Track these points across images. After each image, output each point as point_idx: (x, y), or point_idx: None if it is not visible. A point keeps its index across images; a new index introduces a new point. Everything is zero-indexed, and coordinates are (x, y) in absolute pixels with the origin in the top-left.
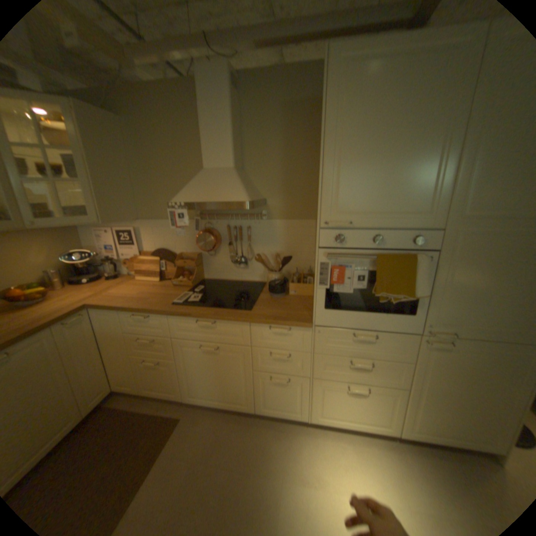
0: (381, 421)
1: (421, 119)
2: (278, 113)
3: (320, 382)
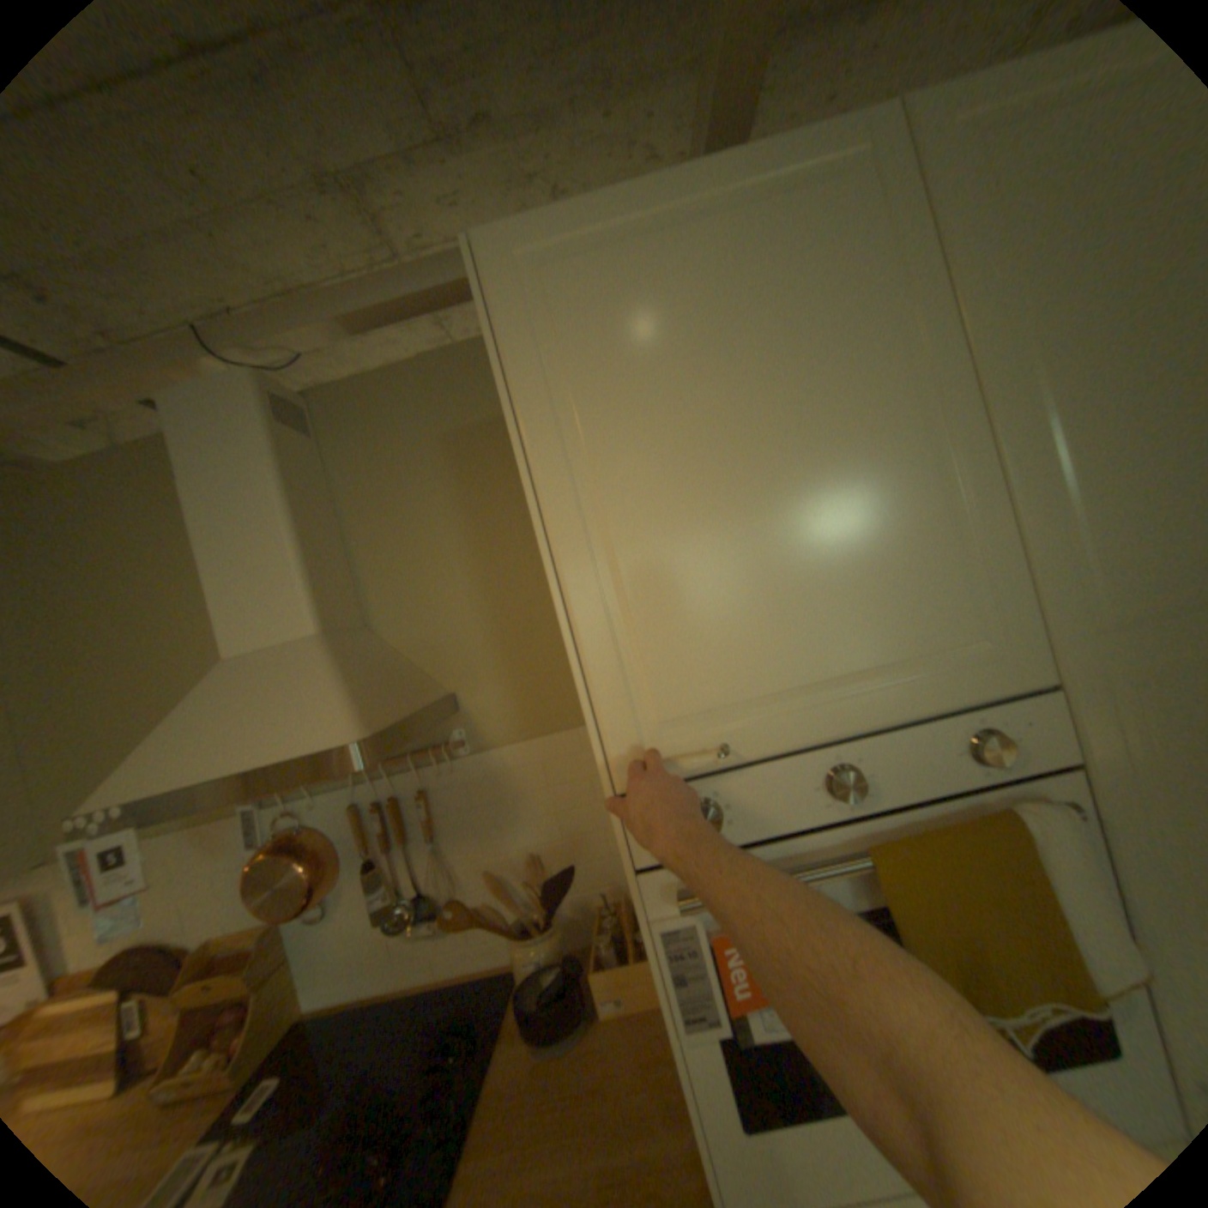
0: None
1: (826, 365)
2: (435, 461)
3: None
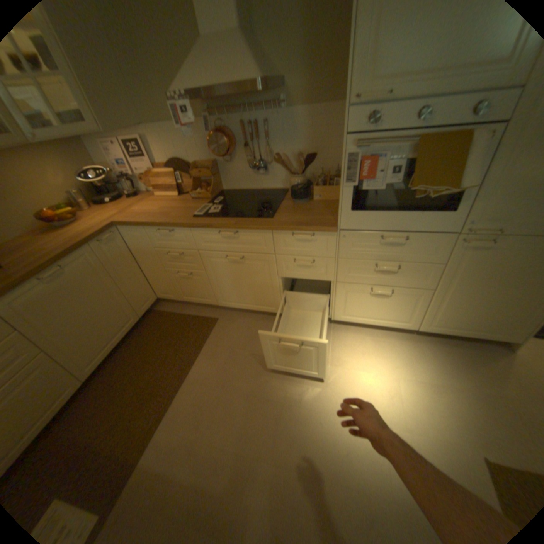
0: (401, 316)
1: None
2: None
3: (343, 285)
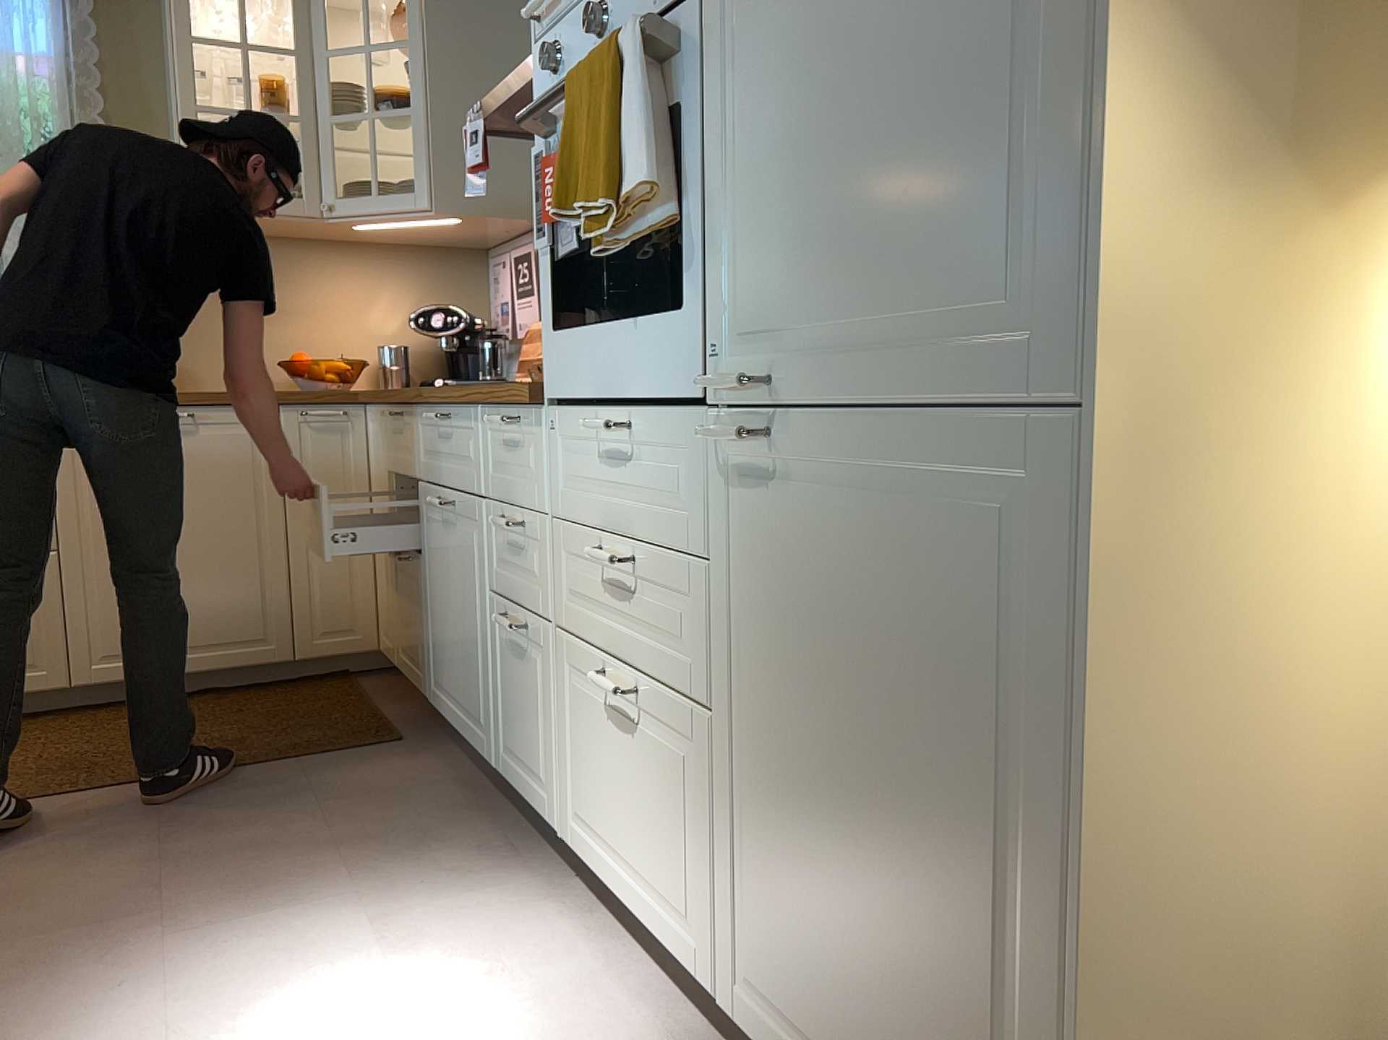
0: (676, 882)
1: None
2: None
3: (567, 648)
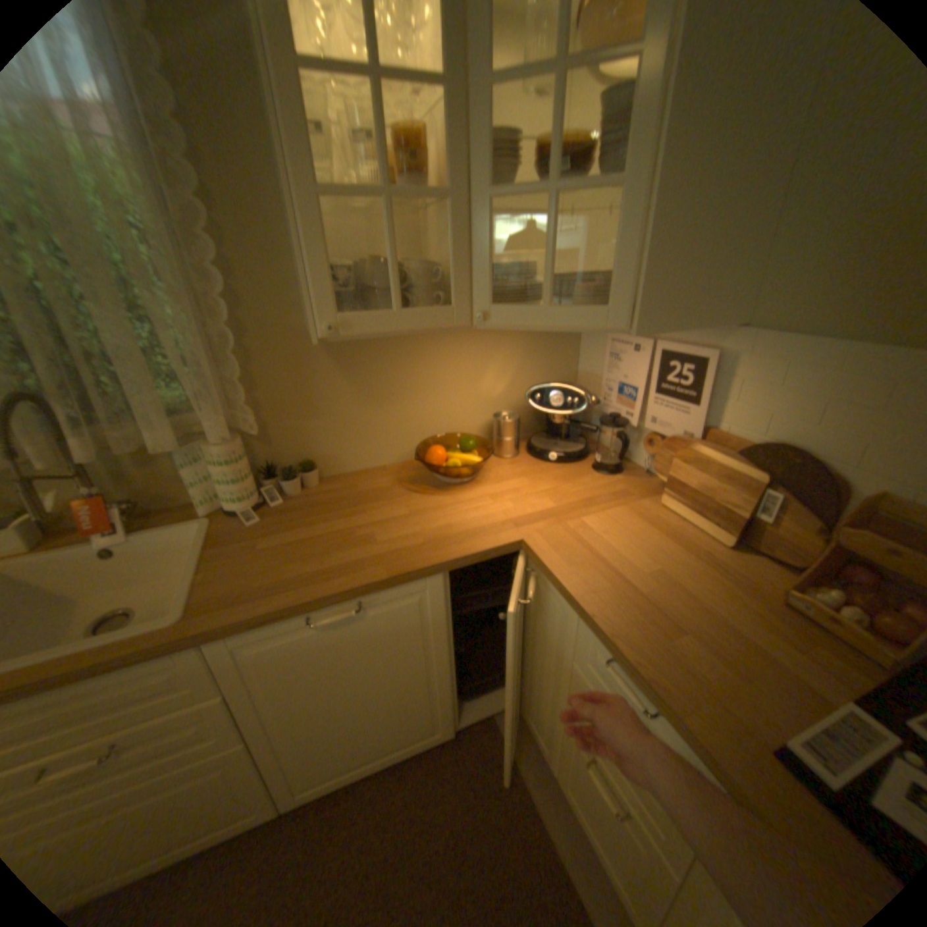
0: None
1: None
2: None
3: None
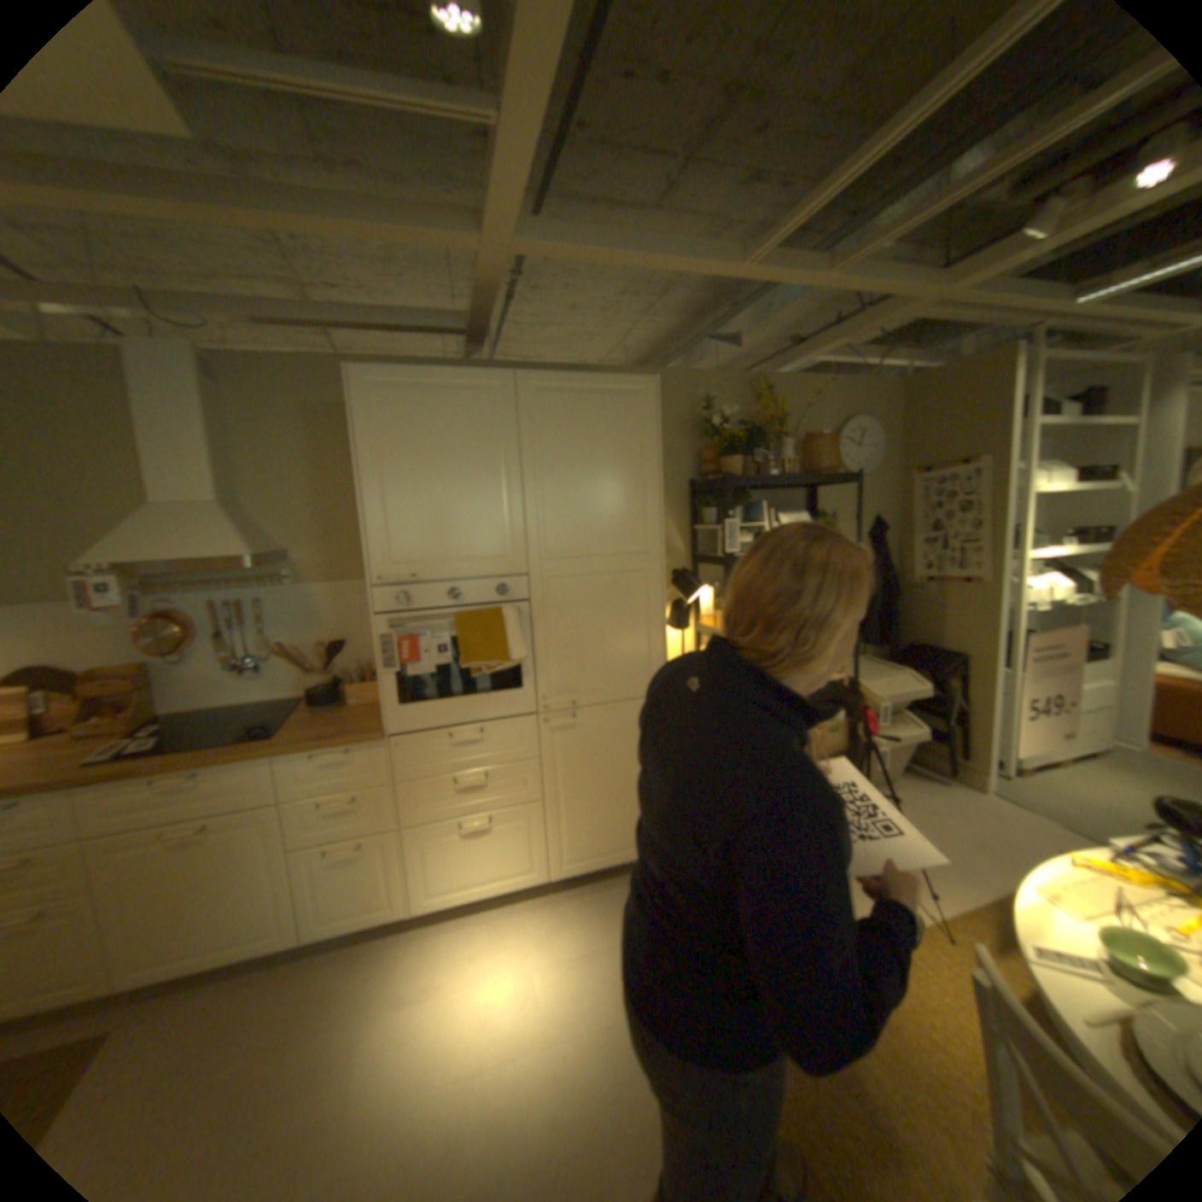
0: (515, 865)
1: (469, 455)
2: (291, 418)
3: (410, 834)
